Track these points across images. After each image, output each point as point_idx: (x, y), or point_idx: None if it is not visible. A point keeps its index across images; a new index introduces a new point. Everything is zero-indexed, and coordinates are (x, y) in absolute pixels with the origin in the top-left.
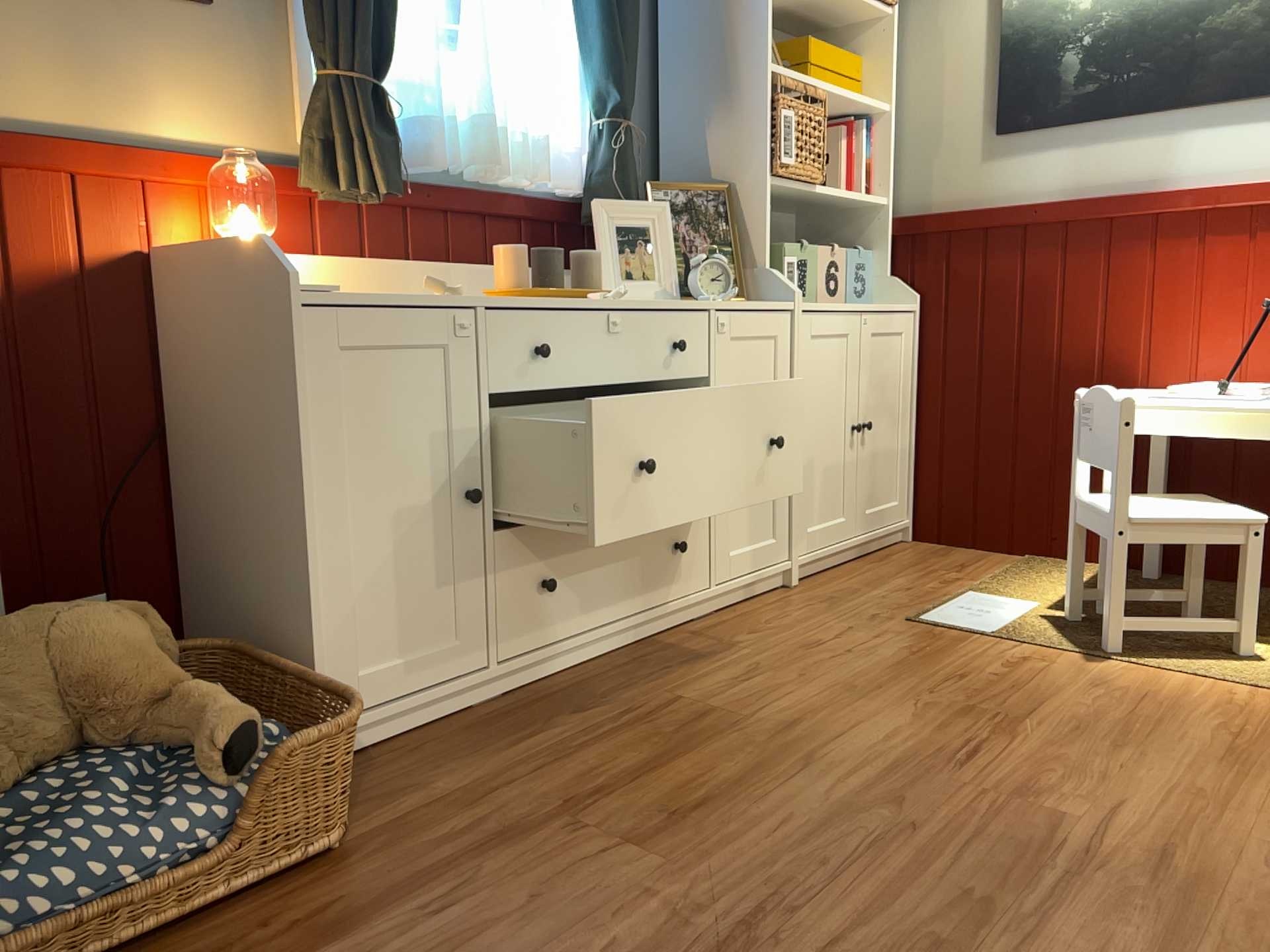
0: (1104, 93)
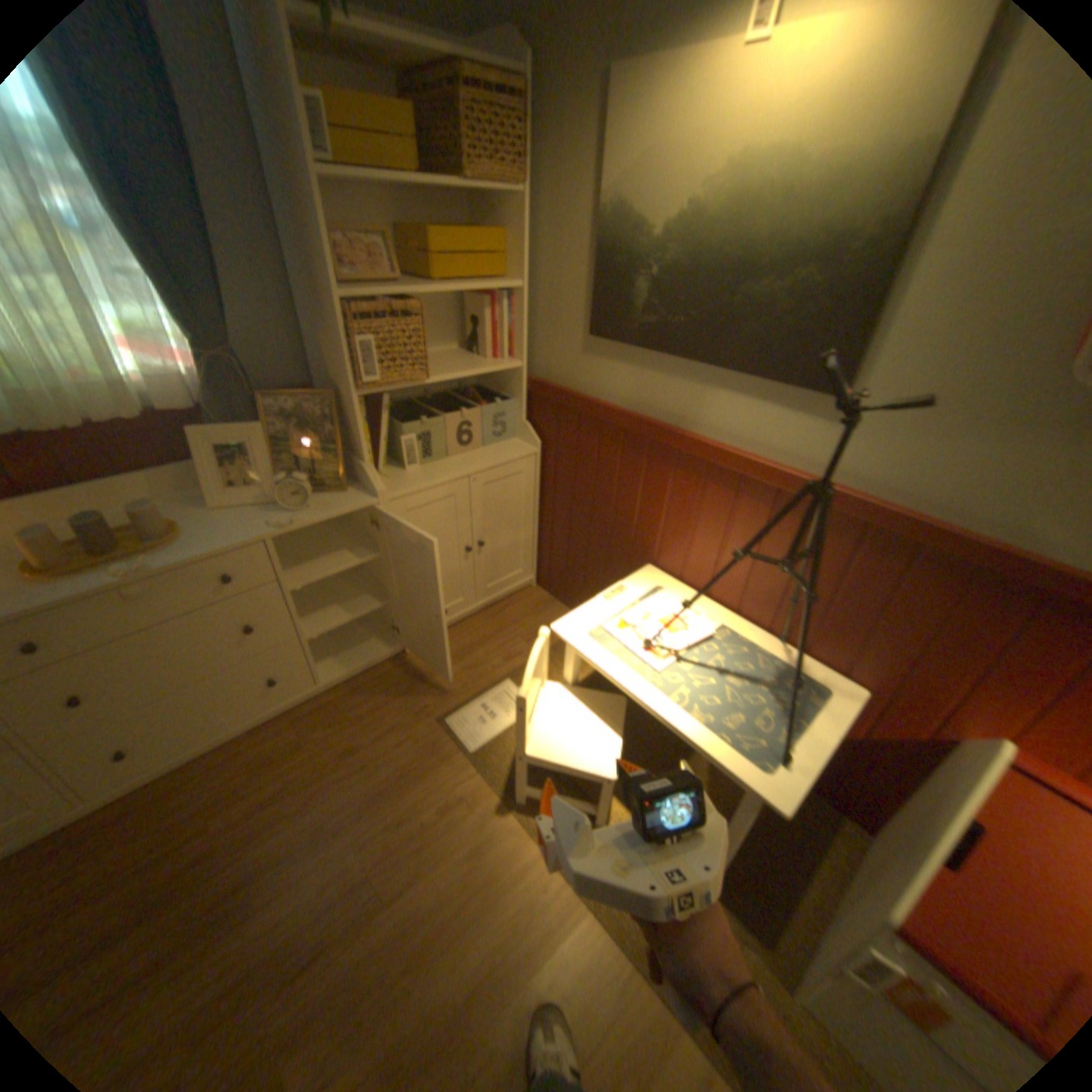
0: (661, 329)
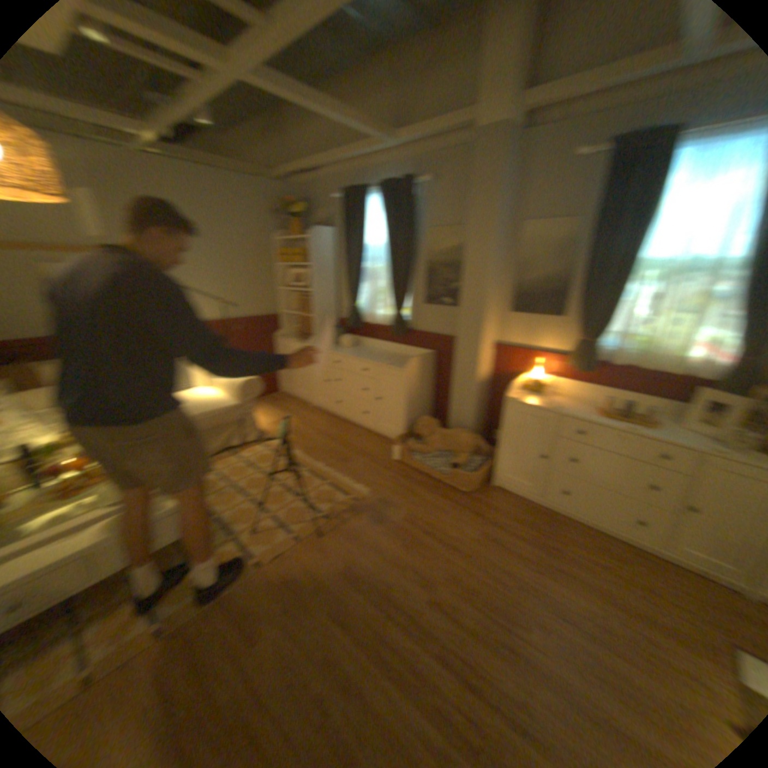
0: None
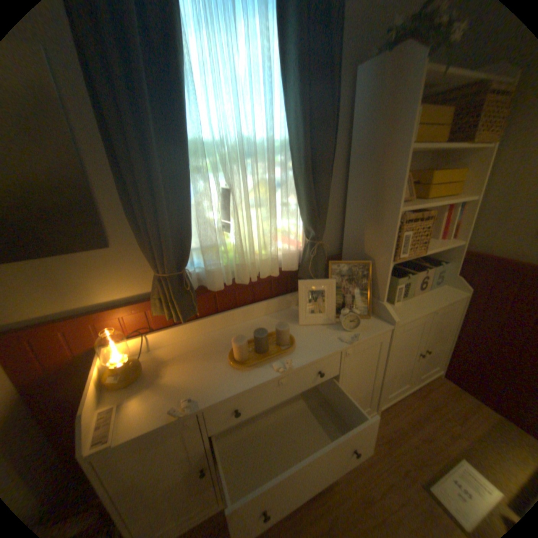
0: None
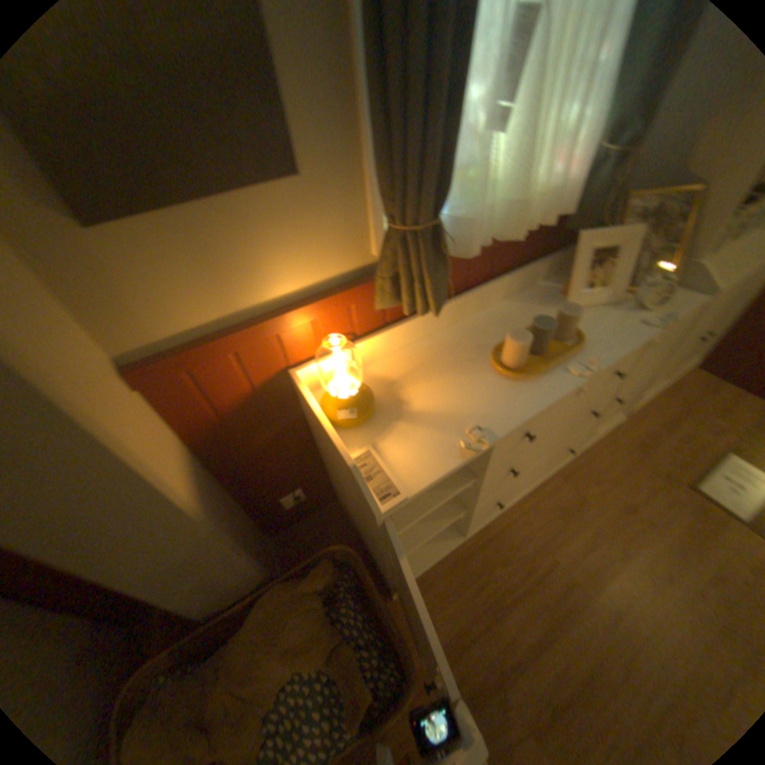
0: None
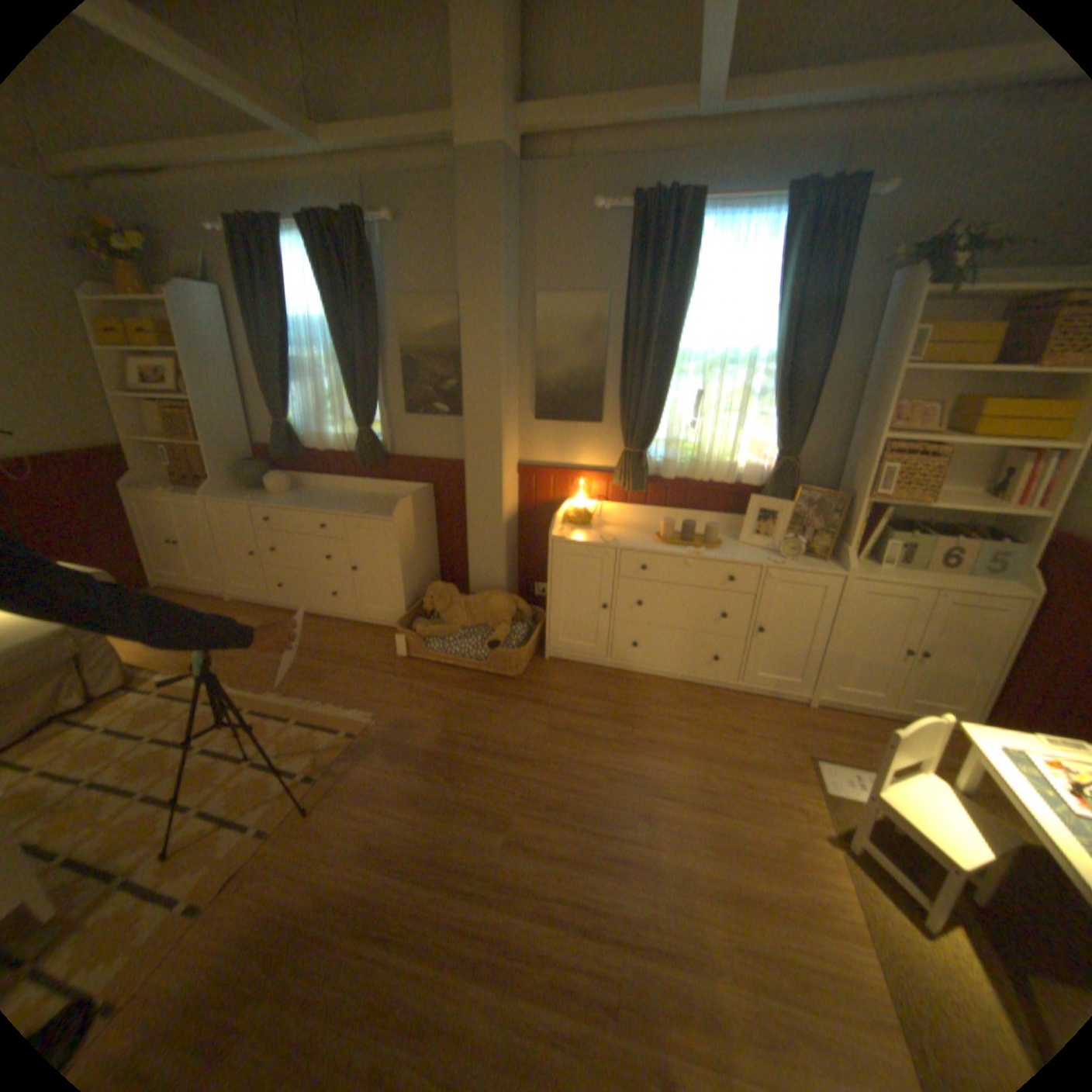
0: None
